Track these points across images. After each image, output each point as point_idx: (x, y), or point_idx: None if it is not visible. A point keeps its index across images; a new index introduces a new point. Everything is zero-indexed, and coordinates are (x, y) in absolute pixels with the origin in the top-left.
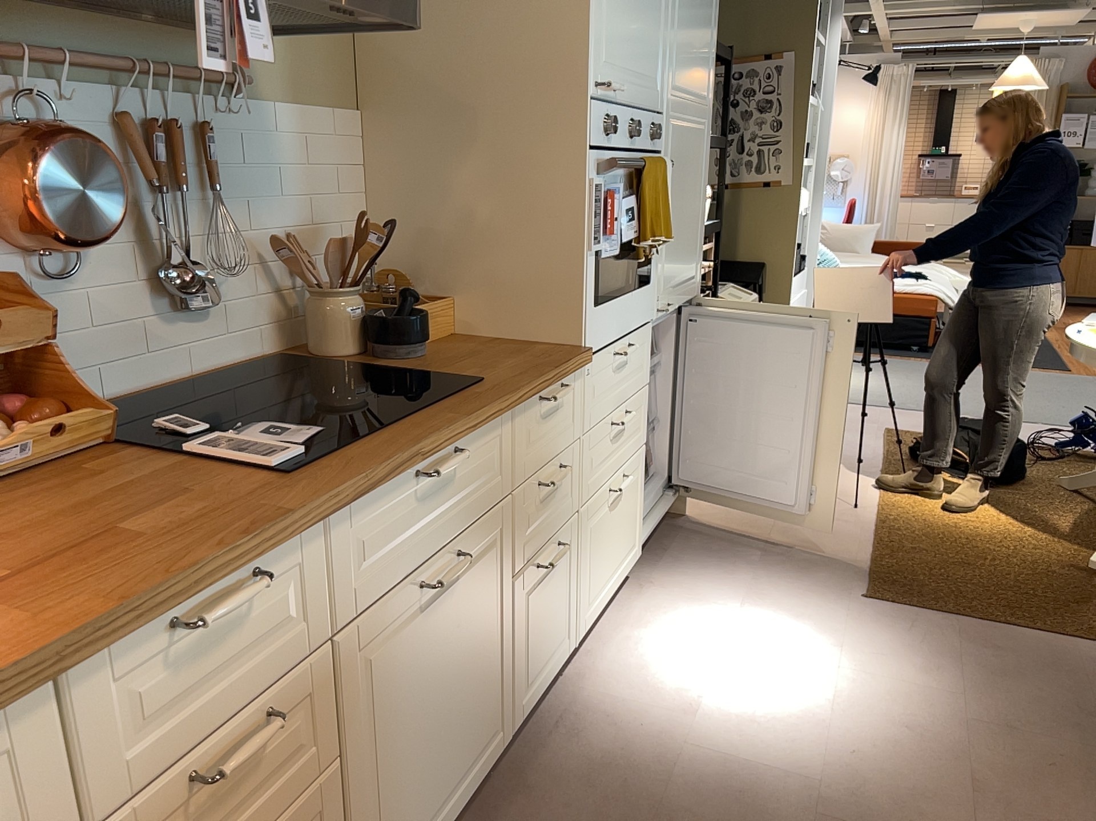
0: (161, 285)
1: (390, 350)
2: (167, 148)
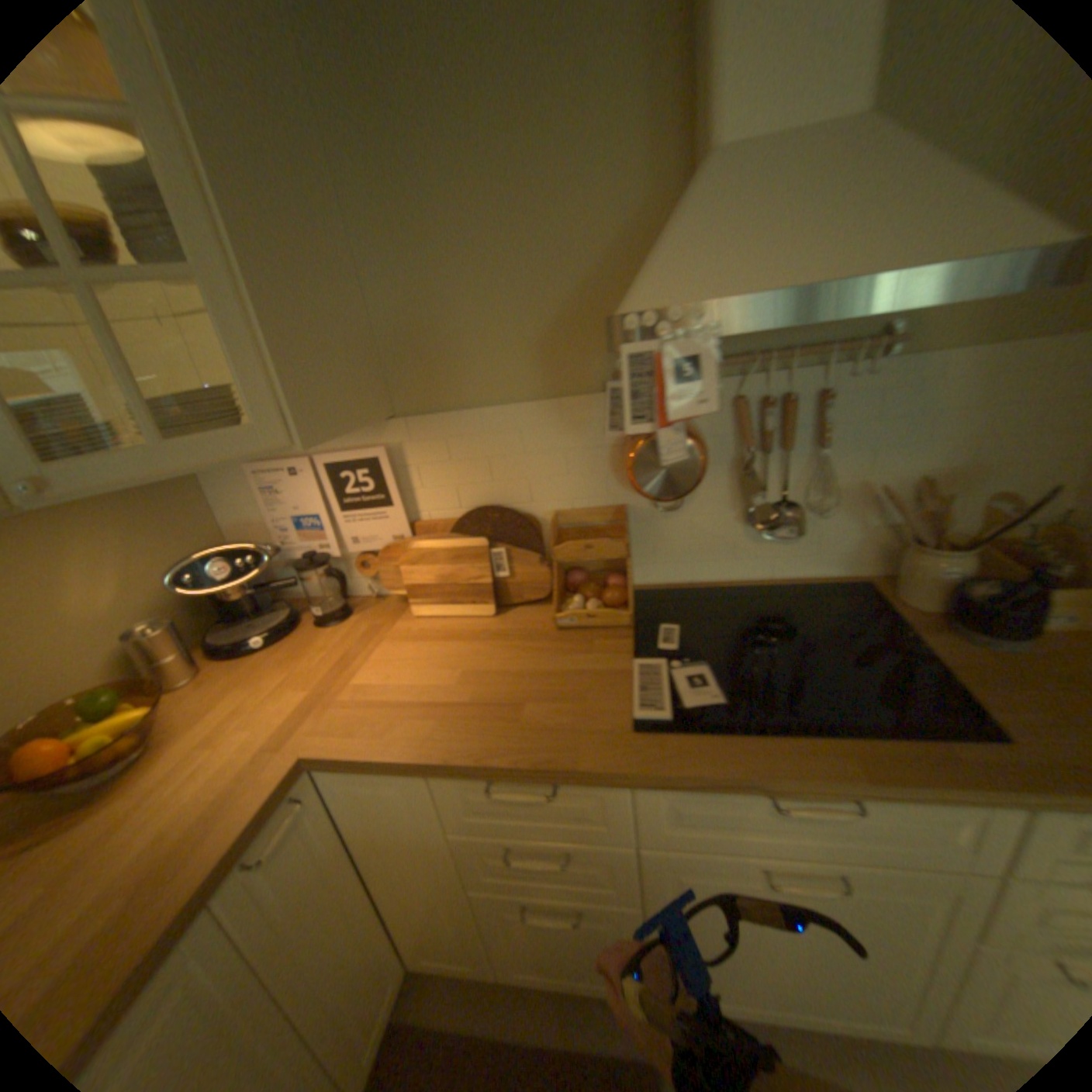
0: (752, 516)
1: (969, 630)
2: (779, 415)
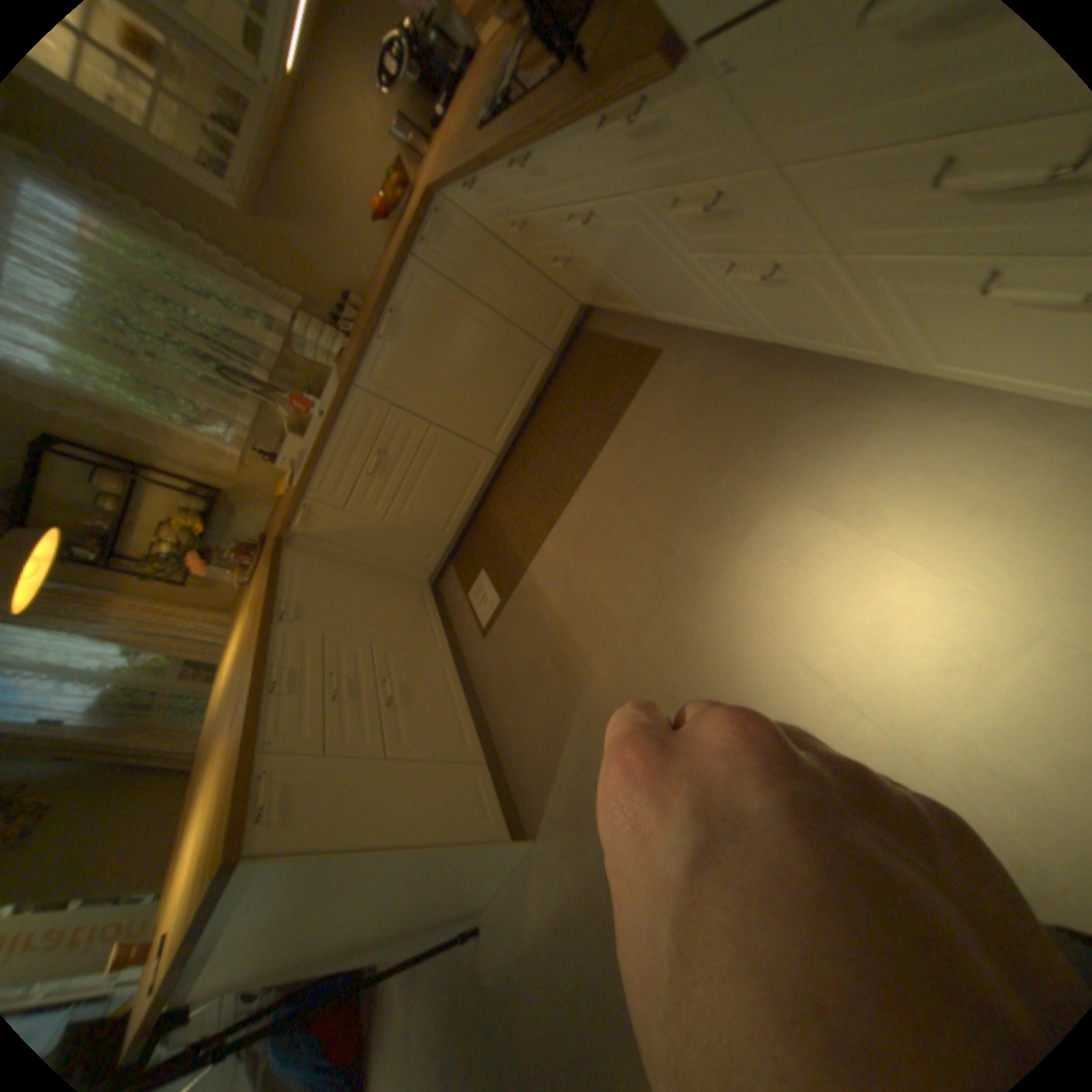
0: None
1: None
2: None
